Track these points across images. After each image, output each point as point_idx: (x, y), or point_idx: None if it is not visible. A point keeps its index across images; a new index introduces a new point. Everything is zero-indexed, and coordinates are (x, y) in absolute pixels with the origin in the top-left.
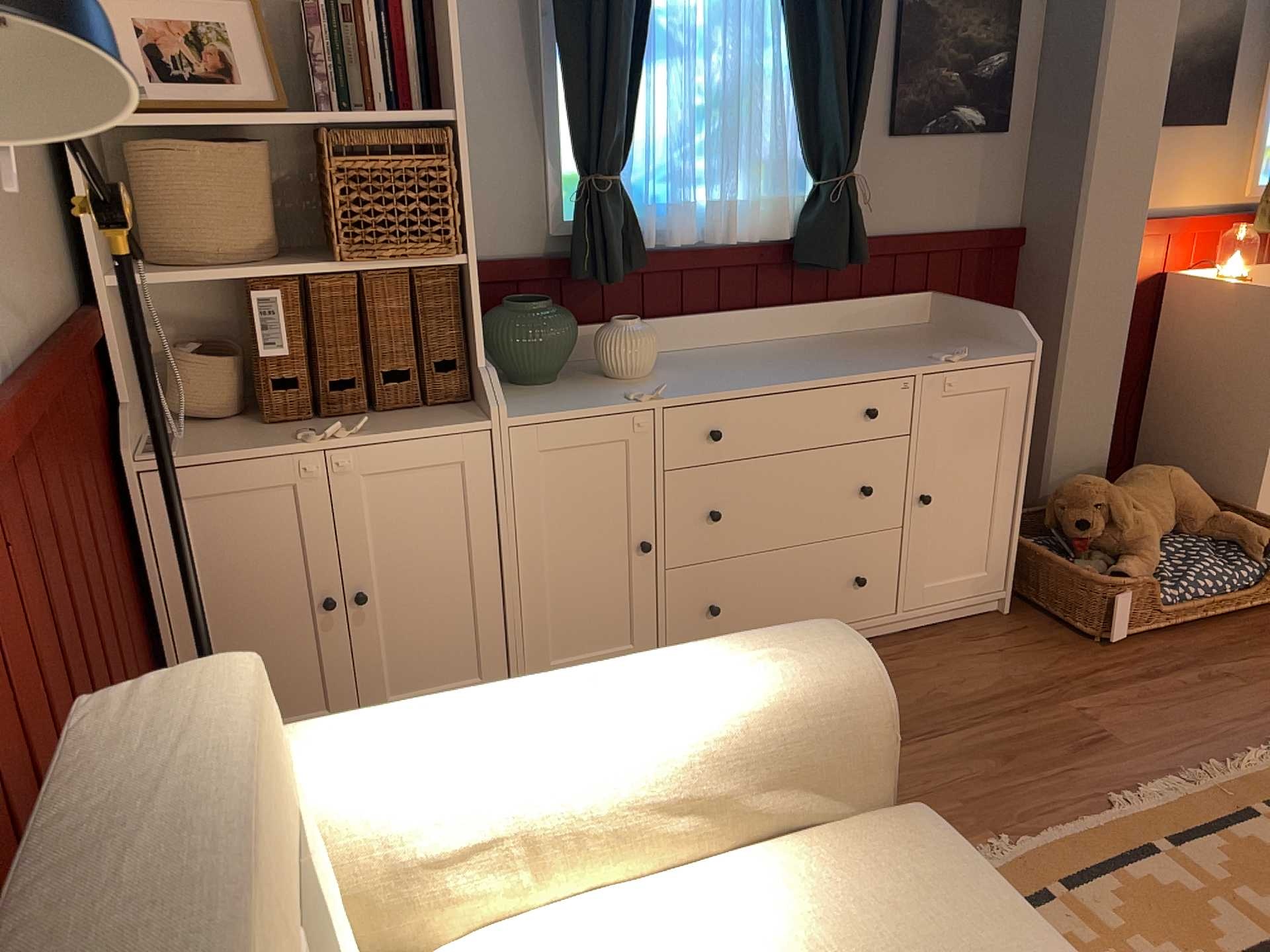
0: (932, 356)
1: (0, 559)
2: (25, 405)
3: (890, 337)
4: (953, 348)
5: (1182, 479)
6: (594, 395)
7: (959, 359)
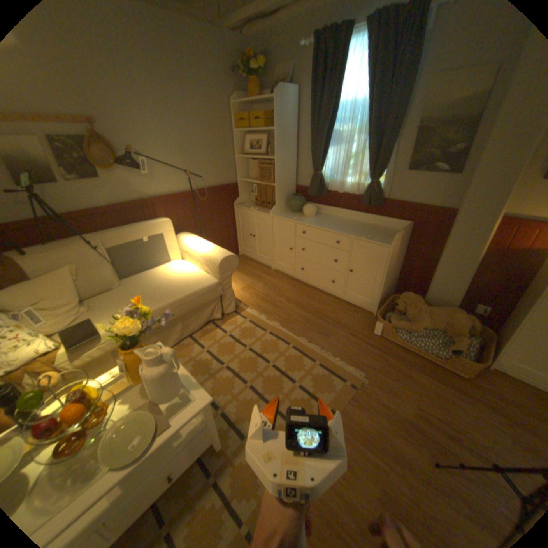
0: (368, 235)
1: (184, 207)
2: (196, 192)
3: (383, 229)
4: (381, 236)
5: (461, 317)
6: (292, 216)
7: (365, 237)
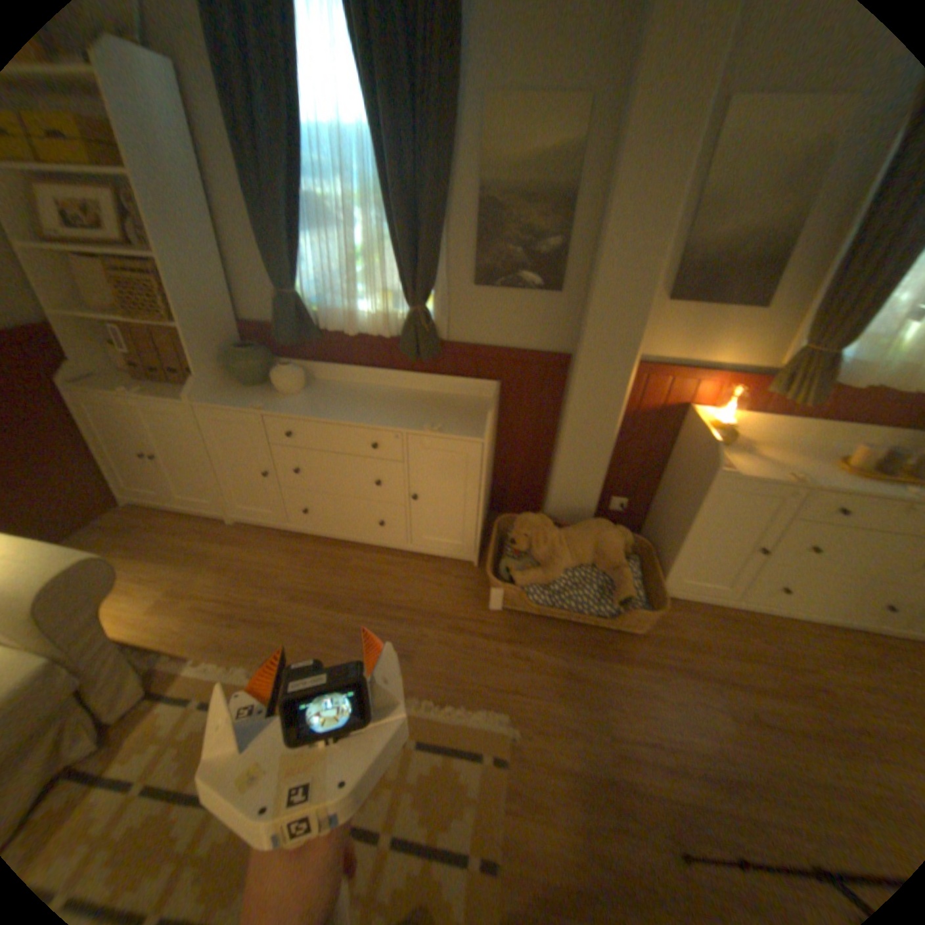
0: (434, 422)
1: None
2: None
3: (455, 402)
4: (459, 420)
5: (611, 536)
6: (250, 399)
7: (431, 429)
